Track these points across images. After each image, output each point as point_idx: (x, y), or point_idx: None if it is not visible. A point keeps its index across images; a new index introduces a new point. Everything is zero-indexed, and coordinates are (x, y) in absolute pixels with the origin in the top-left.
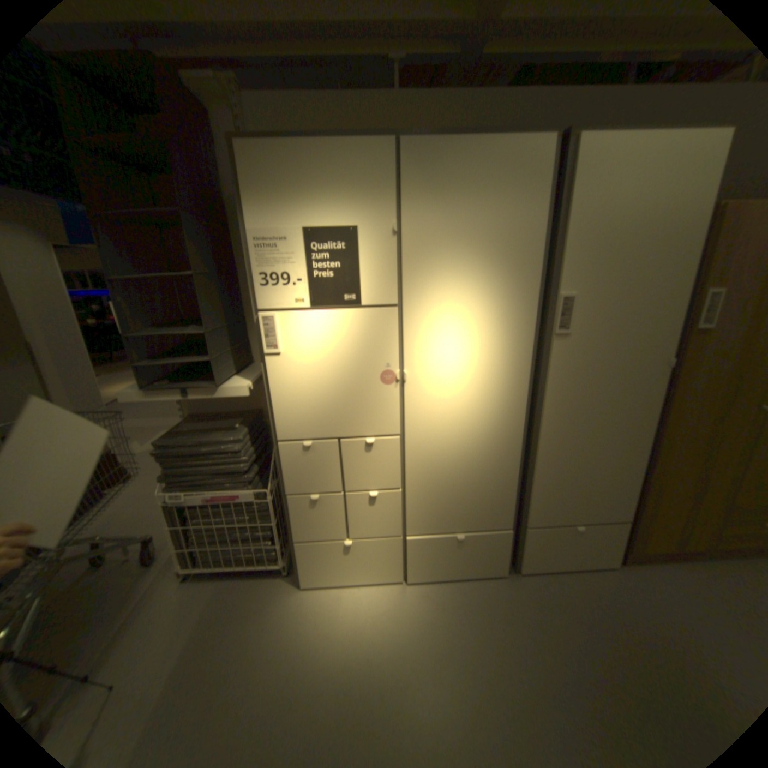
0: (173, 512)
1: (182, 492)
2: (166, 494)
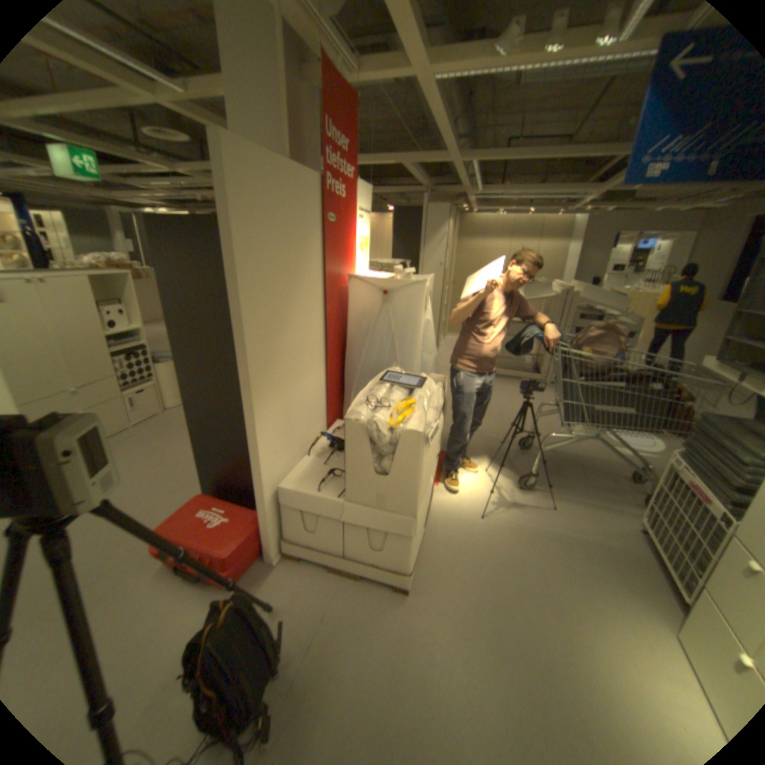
0: (676, 476)
1: (691, 466)
2: (682, 458)
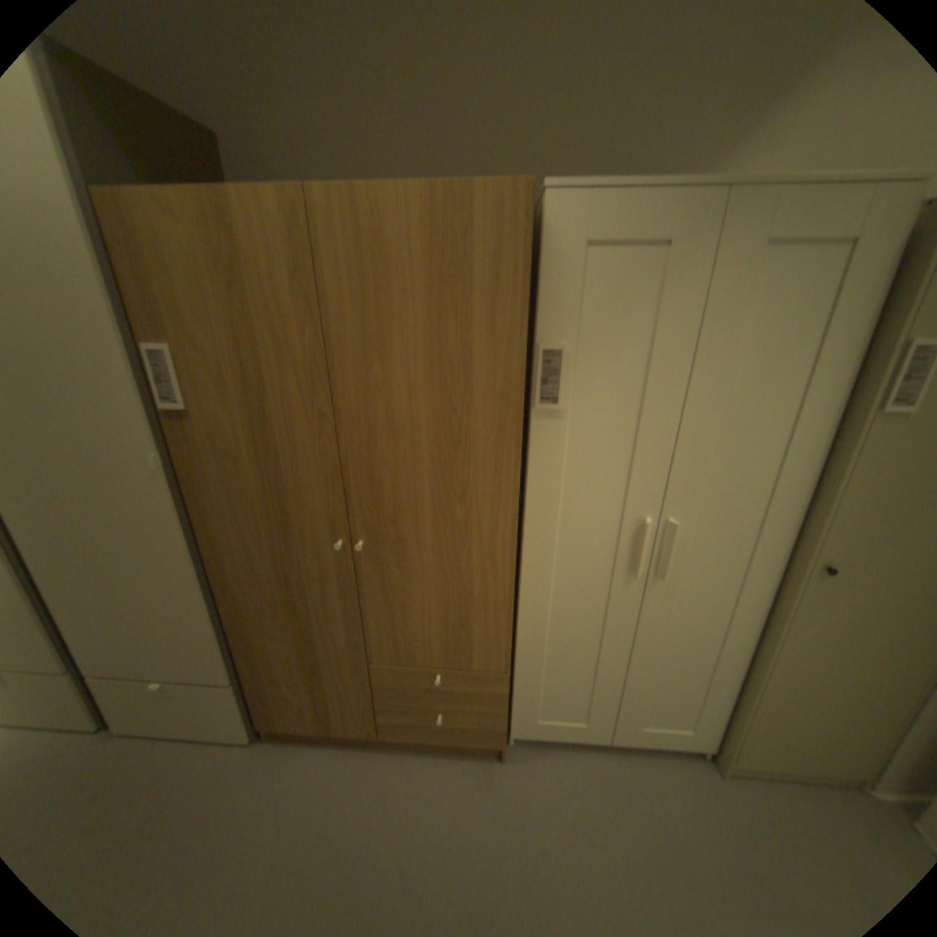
0: None
1: None
2: None
